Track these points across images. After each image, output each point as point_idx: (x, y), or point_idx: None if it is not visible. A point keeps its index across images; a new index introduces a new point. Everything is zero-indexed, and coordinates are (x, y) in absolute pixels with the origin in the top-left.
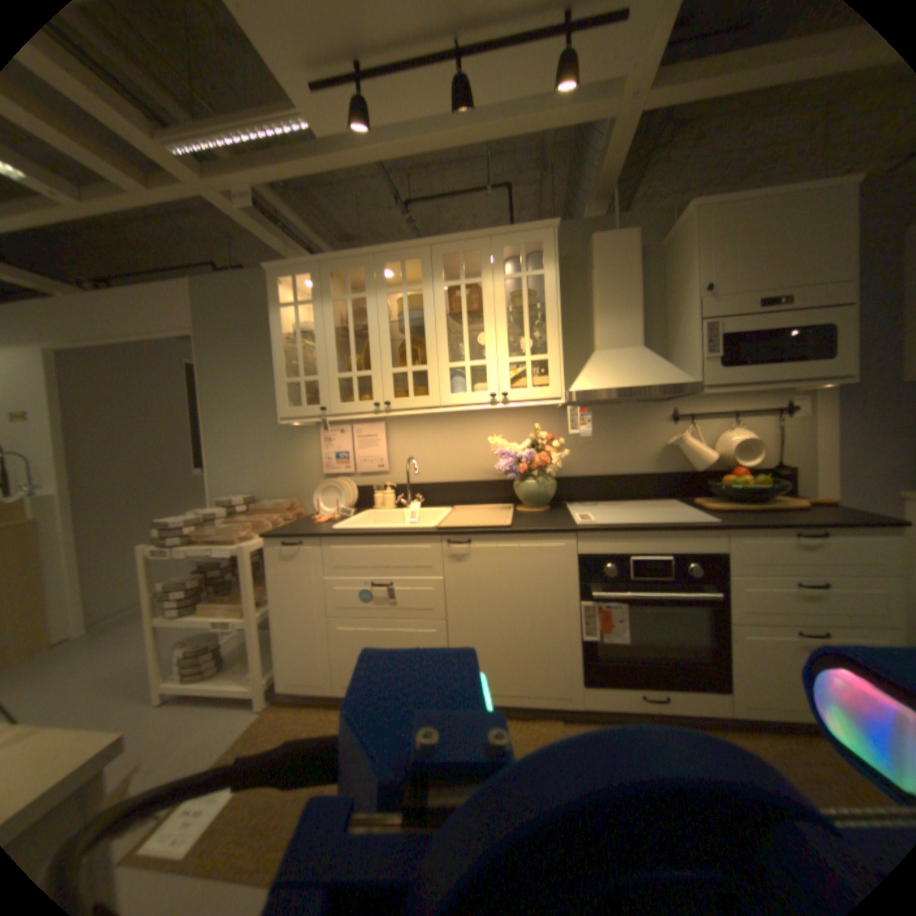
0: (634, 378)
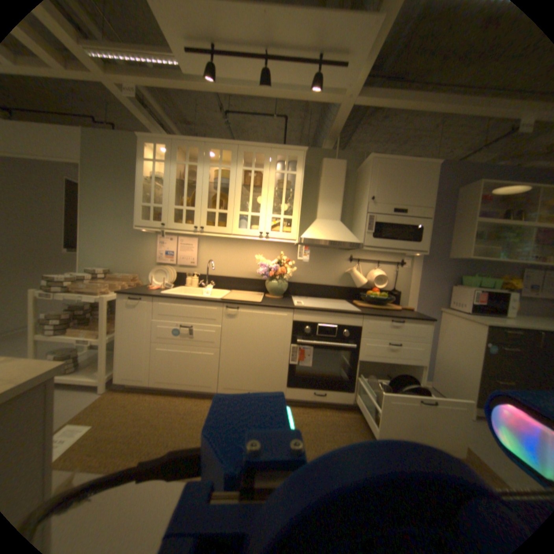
0: (332, 237)
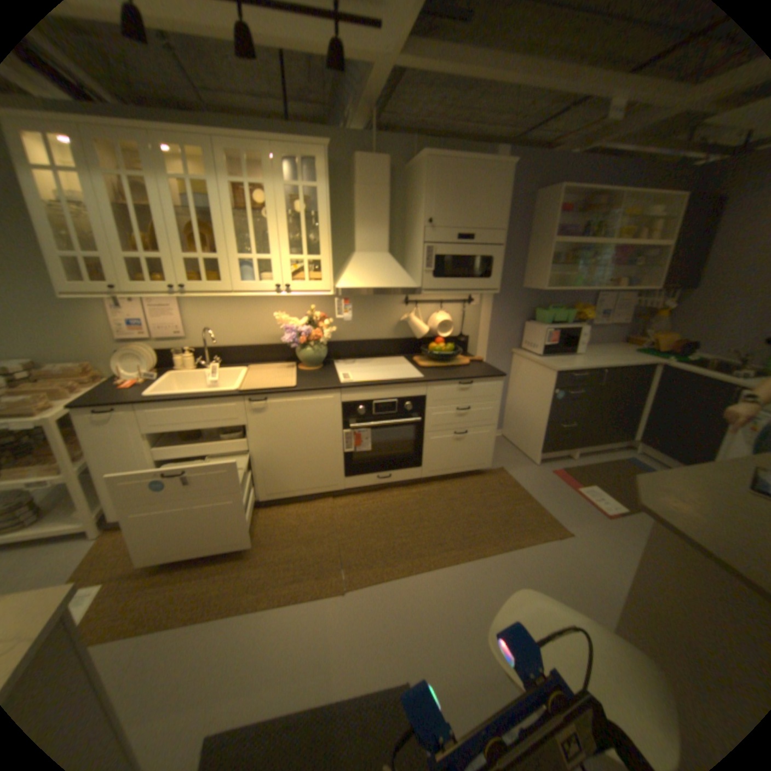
0: (381, 282)
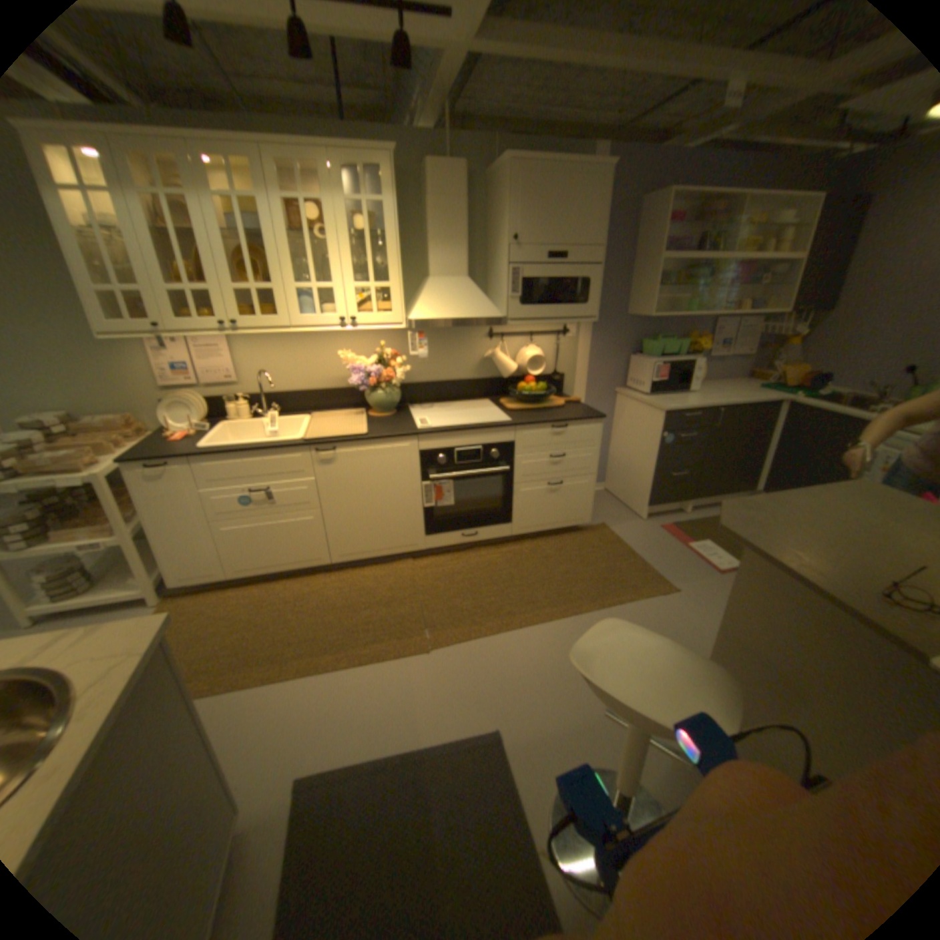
0: (463, 314)
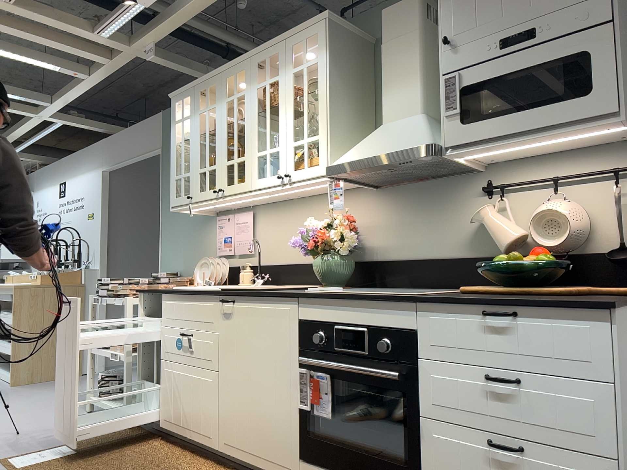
0: (382, 148)
